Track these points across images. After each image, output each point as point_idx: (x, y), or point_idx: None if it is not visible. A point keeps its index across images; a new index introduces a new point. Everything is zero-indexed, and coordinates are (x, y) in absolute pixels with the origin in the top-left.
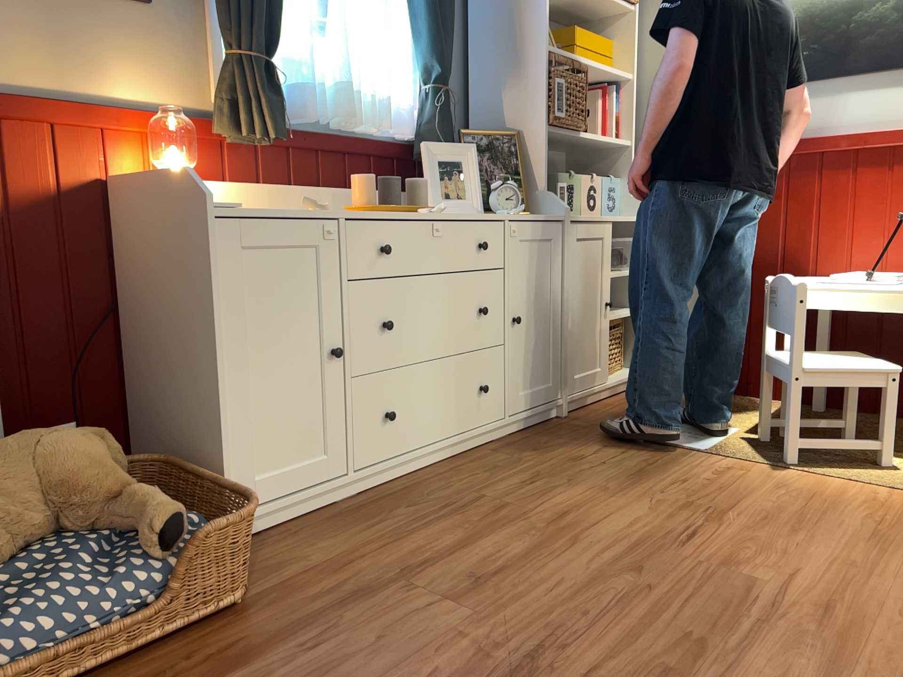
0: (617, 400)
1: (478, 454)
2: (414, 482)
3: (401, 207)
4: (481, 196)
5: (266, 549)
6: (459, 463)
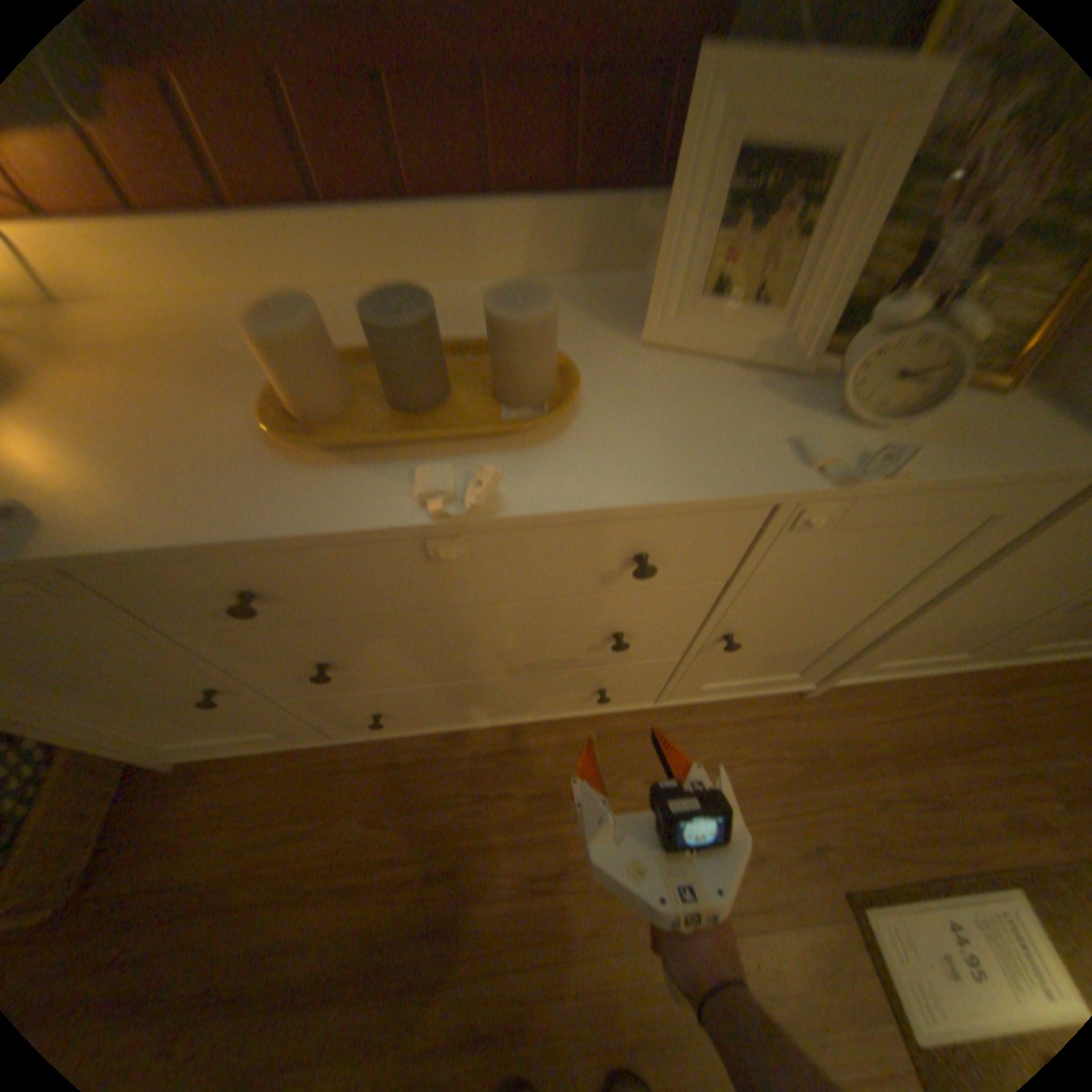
0: (965, 692)
1: (576, 734)
2: (437, 757)
3: (385, 445)
4: (837, 319)
5: (190, 798)
6: (530, 741)
